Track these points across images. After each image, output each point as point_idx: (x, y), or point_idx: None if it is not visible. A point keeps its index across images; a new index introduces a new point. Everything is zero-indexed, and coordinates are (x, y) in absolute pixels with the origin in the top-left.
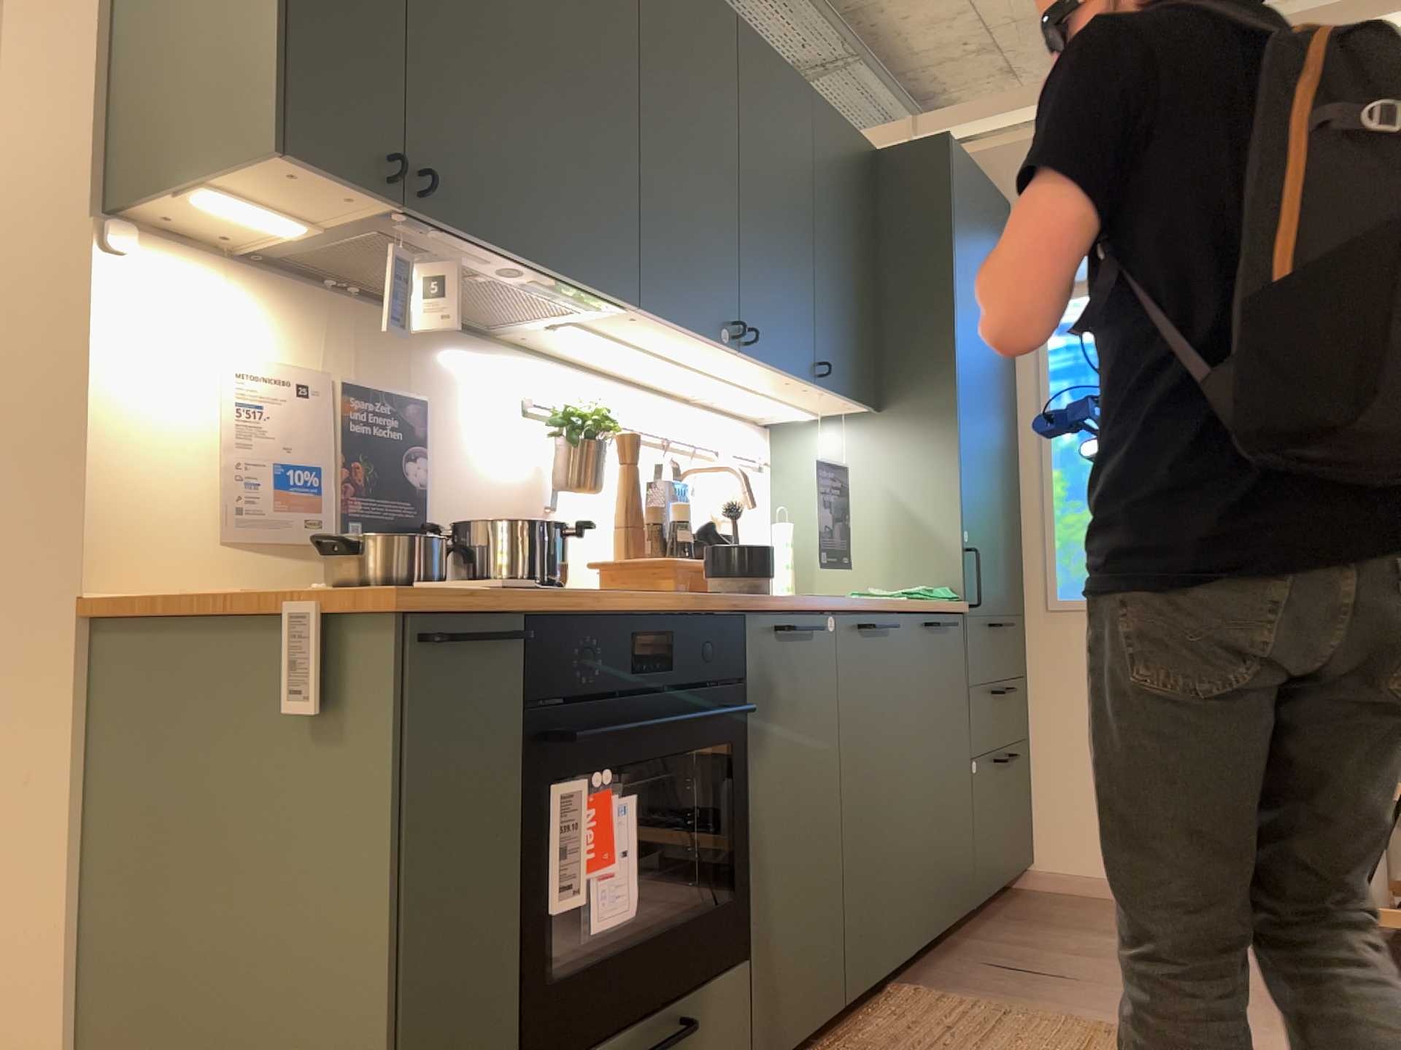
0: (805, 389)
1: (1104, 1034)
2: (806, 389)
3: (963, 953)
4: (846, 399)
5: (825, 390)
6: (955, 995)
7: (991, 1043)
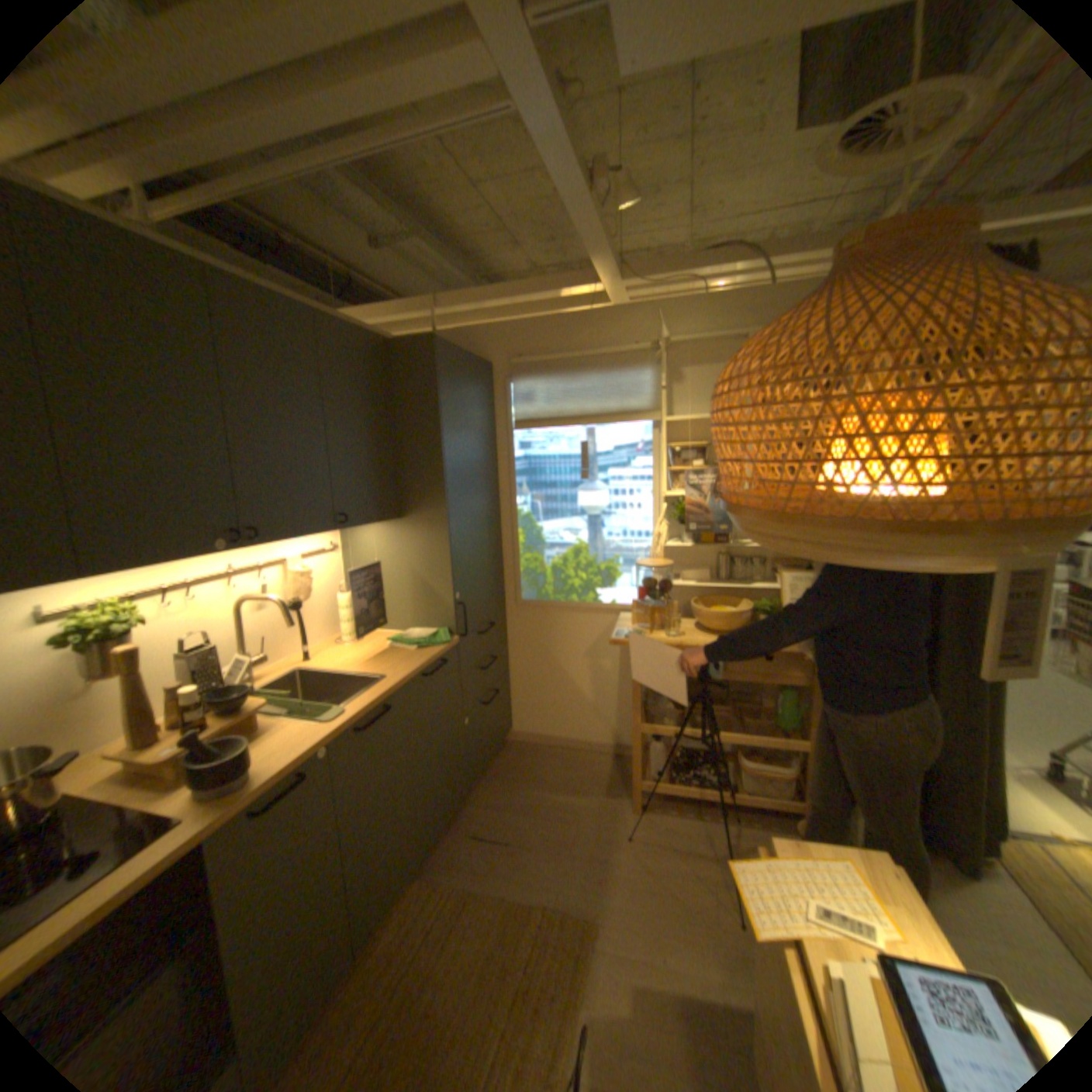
0: (334, 529)
1: (511, 921)
2: (335, 529)
3: (458, 827)
4: (371, 524)
5: (349, 527)
6: (440, 886)
7: (446, 951)
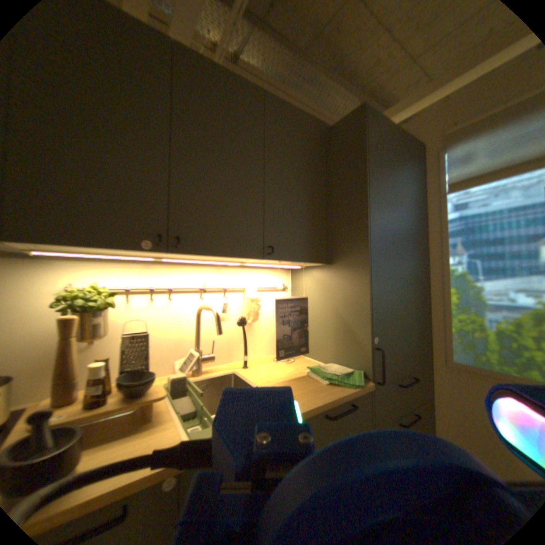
0: (266, 261)
1: None
2: (267, 261)
3: None
4: (299, 262)
5: (278, 261)
6: None
7: None
